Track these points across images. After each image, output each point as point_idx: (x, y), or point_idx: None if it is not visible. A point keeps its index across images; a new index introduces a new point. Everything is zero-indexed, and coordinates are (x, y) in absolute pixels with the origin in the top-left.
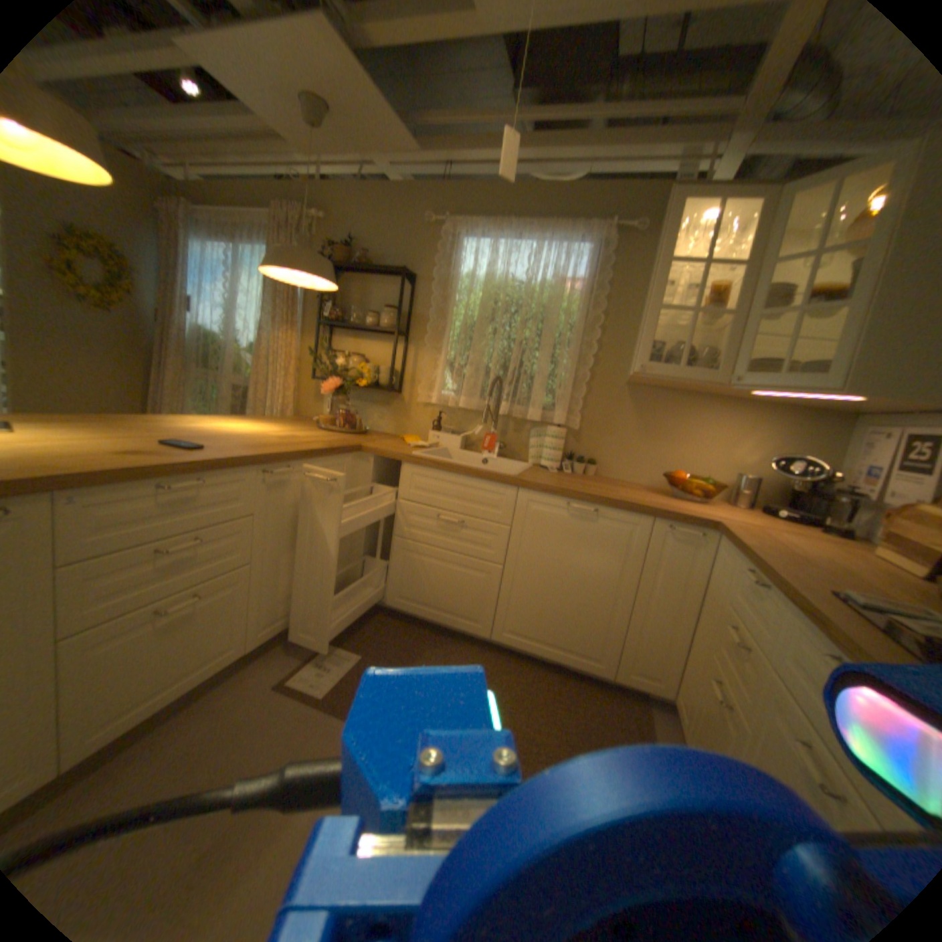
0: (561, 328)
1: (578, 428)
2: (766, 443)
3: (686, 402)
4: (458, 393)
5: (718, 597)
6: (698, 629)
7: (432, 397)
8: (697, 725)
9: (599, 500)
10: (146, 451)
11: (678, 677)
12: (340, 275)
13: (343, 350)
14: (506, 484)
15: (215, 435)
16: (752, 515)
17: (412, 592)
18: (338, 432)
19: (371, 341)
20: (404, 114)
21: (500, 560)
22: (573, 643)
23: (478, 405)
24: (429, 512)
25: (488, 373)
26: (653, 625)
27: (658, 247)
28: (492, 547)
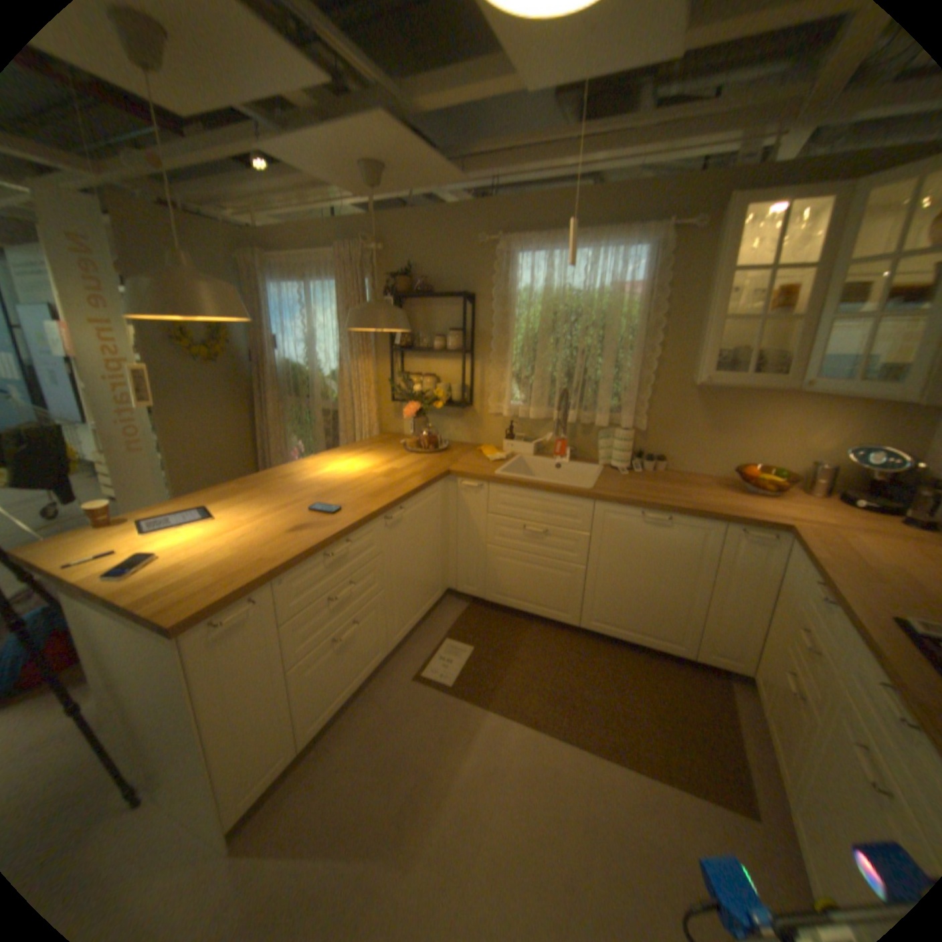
0: (623, 334)
1: (646, 428)
2: (845, 429)
3: (756, 394)
4: (526, 405)
5: (793, 595)
6: (775, 619)
7: (502, 409)
8: (775, 704)
9: (673, 510)
10: (305, 523)
11: (757, 658)
12: (403, 302)
13: (414, 371)
14: (584, 499)
15: (337, 486)
16: (830, 505)
17: (507, 590)
18: (424, 454)
19: (439, 361)
20: (450, 150)
21: (583, 562)
22: (656, 631)
23: (546, 414)
24: (515, 524)
25: (553, 382)
26: (731, 615)
27: (720, 242)
28: (575, 552)
